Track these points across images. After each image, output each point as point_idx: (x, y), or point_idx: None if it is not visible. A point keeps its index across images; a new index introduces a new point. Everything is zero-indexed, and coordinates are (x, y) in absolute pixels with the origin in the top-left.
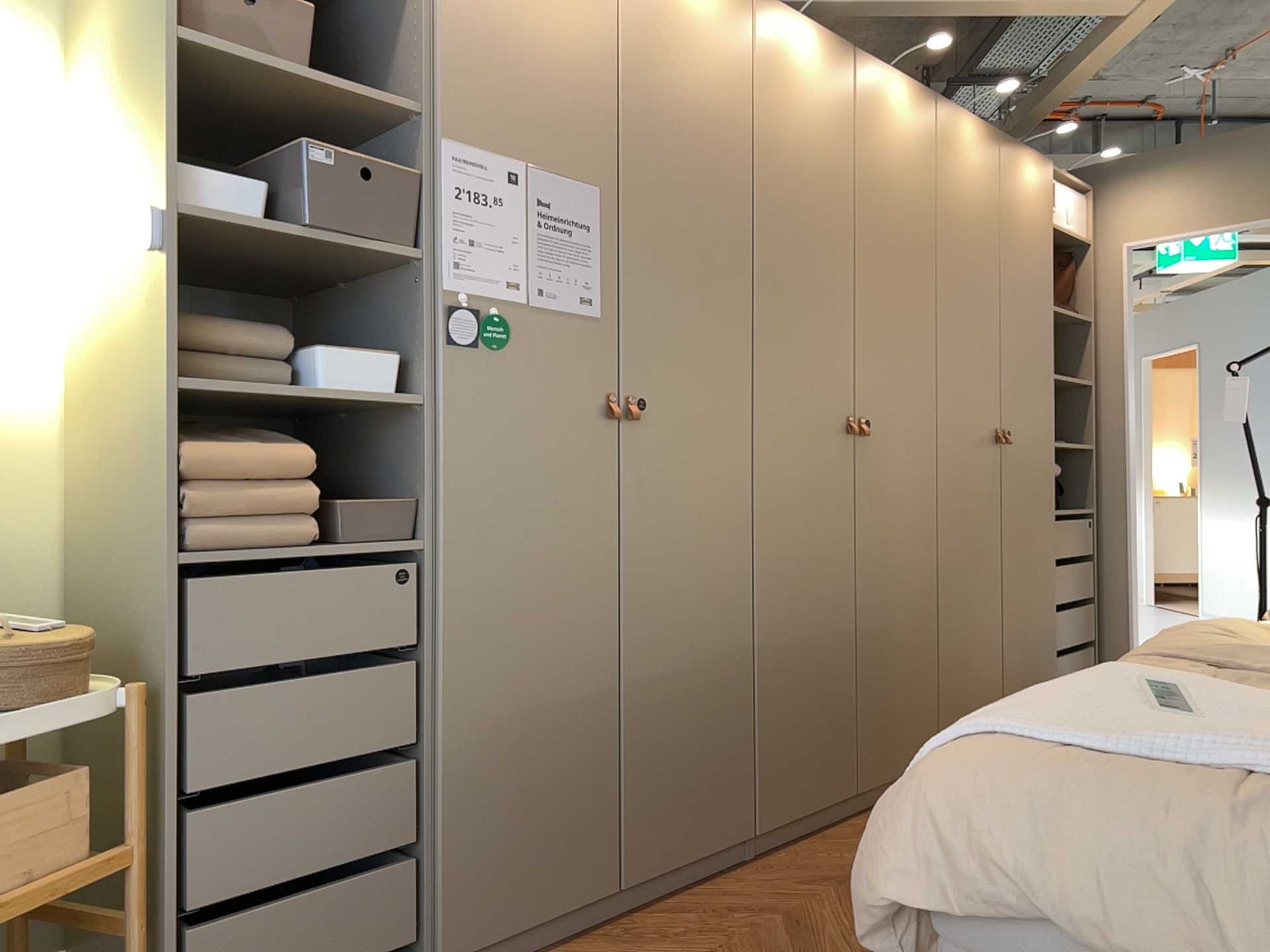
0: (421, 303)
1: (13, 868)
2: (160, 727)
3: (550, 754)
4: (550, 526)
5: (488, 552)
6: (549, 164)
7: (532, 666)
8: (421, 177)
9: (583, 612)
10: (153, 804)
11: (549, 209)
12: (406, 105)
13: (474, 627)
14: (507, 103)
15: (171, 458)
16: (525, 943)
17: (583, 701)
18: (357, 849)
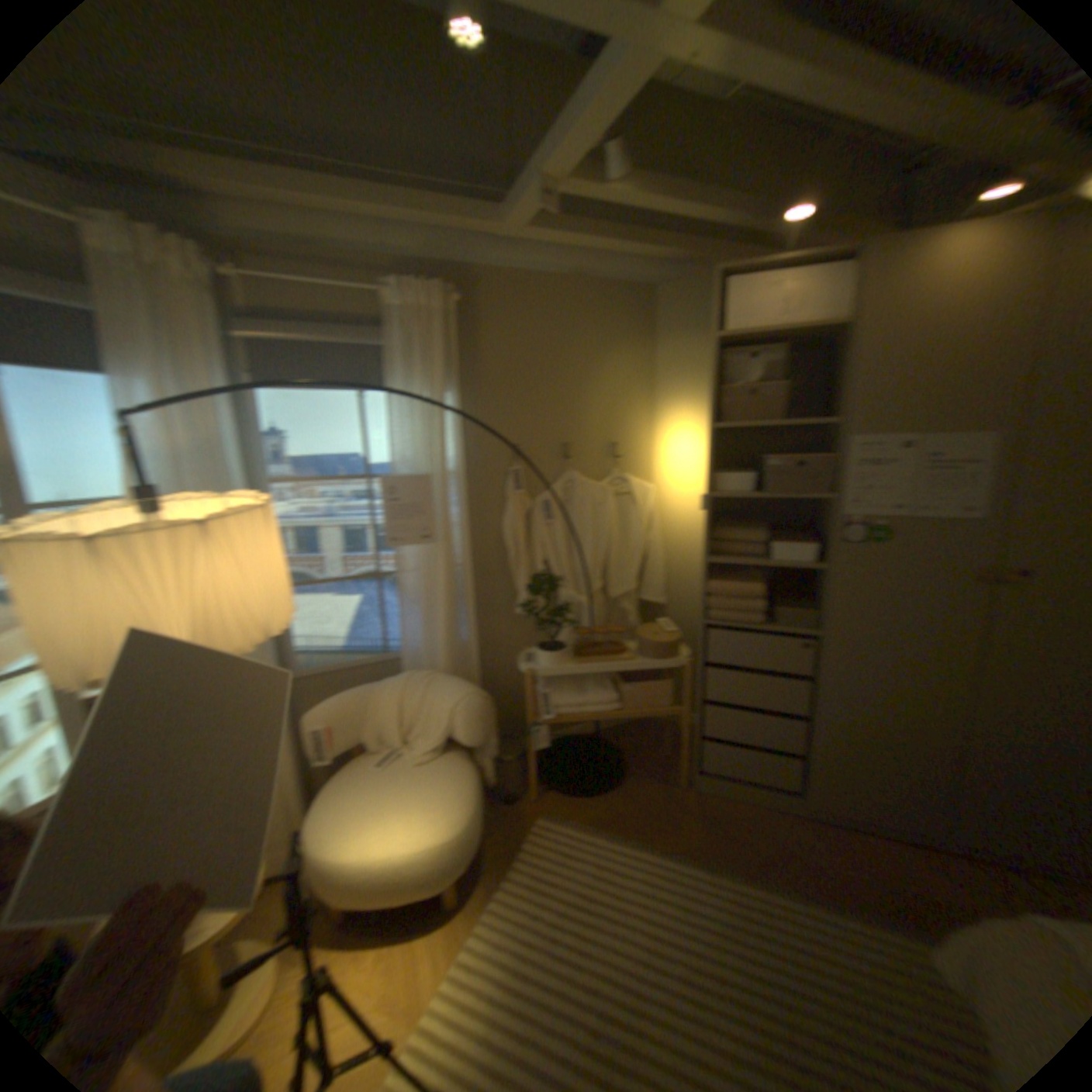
0: (839, 521)
1: (655, 702)
2: (704, 675)
3: (907, 754)
4: (924, 640)
5: (872, 646)
6: (955, 425)
7: (898, 708)
8: (845, 456)
9: (949, 691)
10: (700, 699)
11: (951, 454)
12: (840, 419)
13: (857, 679)
14: (918, 397)
15: (710, 587)
16: (880, 831)
17: (941, 738)
18: (782, 747)
